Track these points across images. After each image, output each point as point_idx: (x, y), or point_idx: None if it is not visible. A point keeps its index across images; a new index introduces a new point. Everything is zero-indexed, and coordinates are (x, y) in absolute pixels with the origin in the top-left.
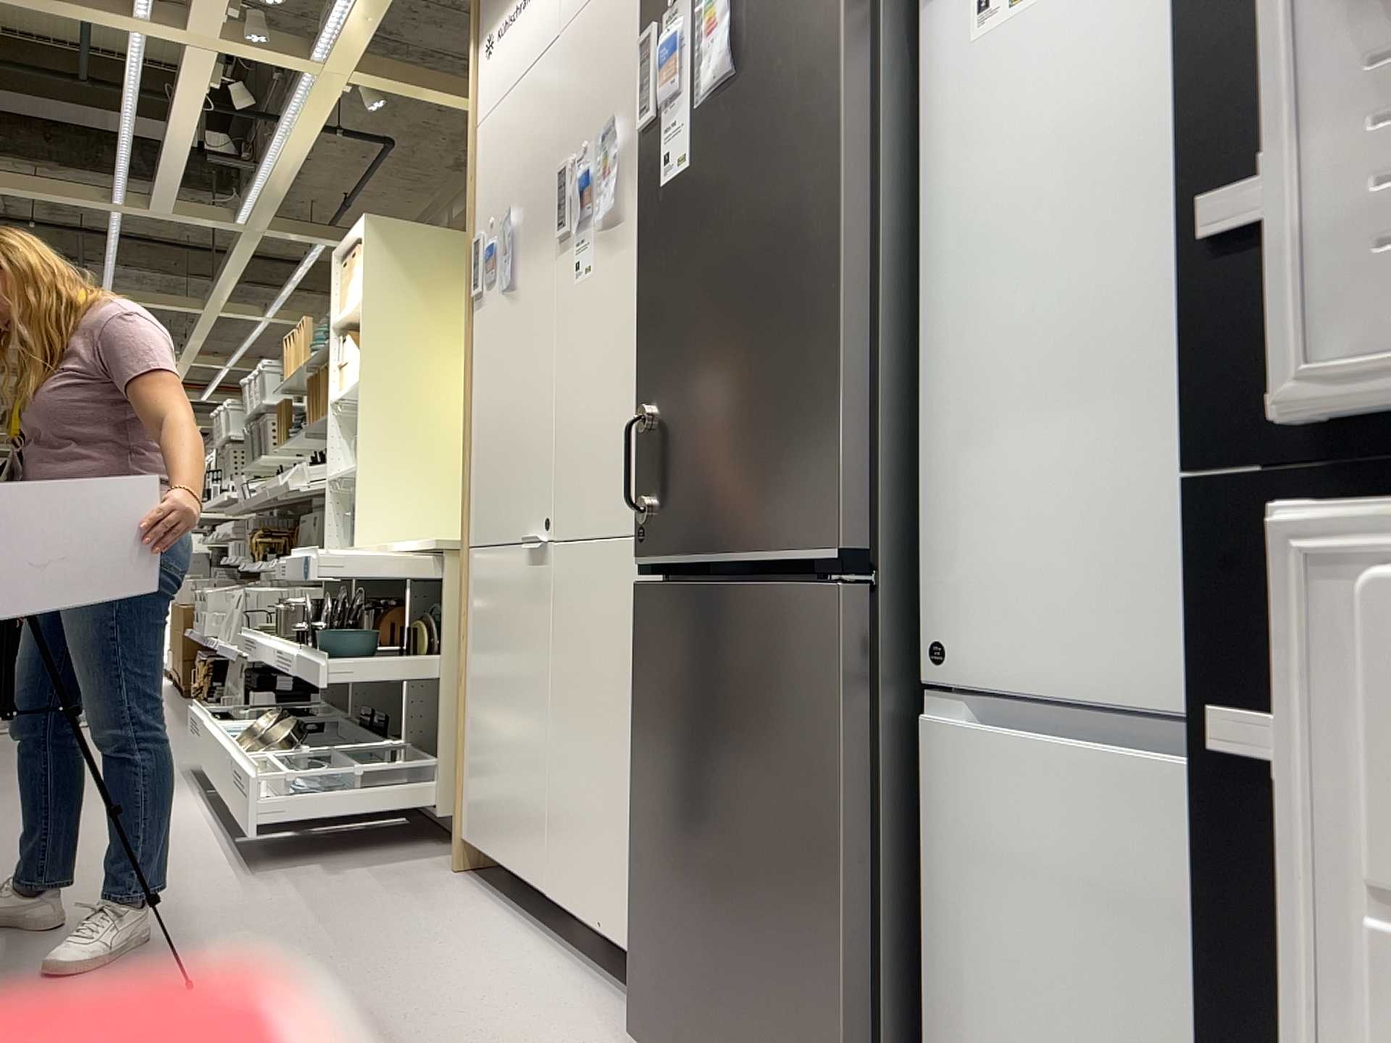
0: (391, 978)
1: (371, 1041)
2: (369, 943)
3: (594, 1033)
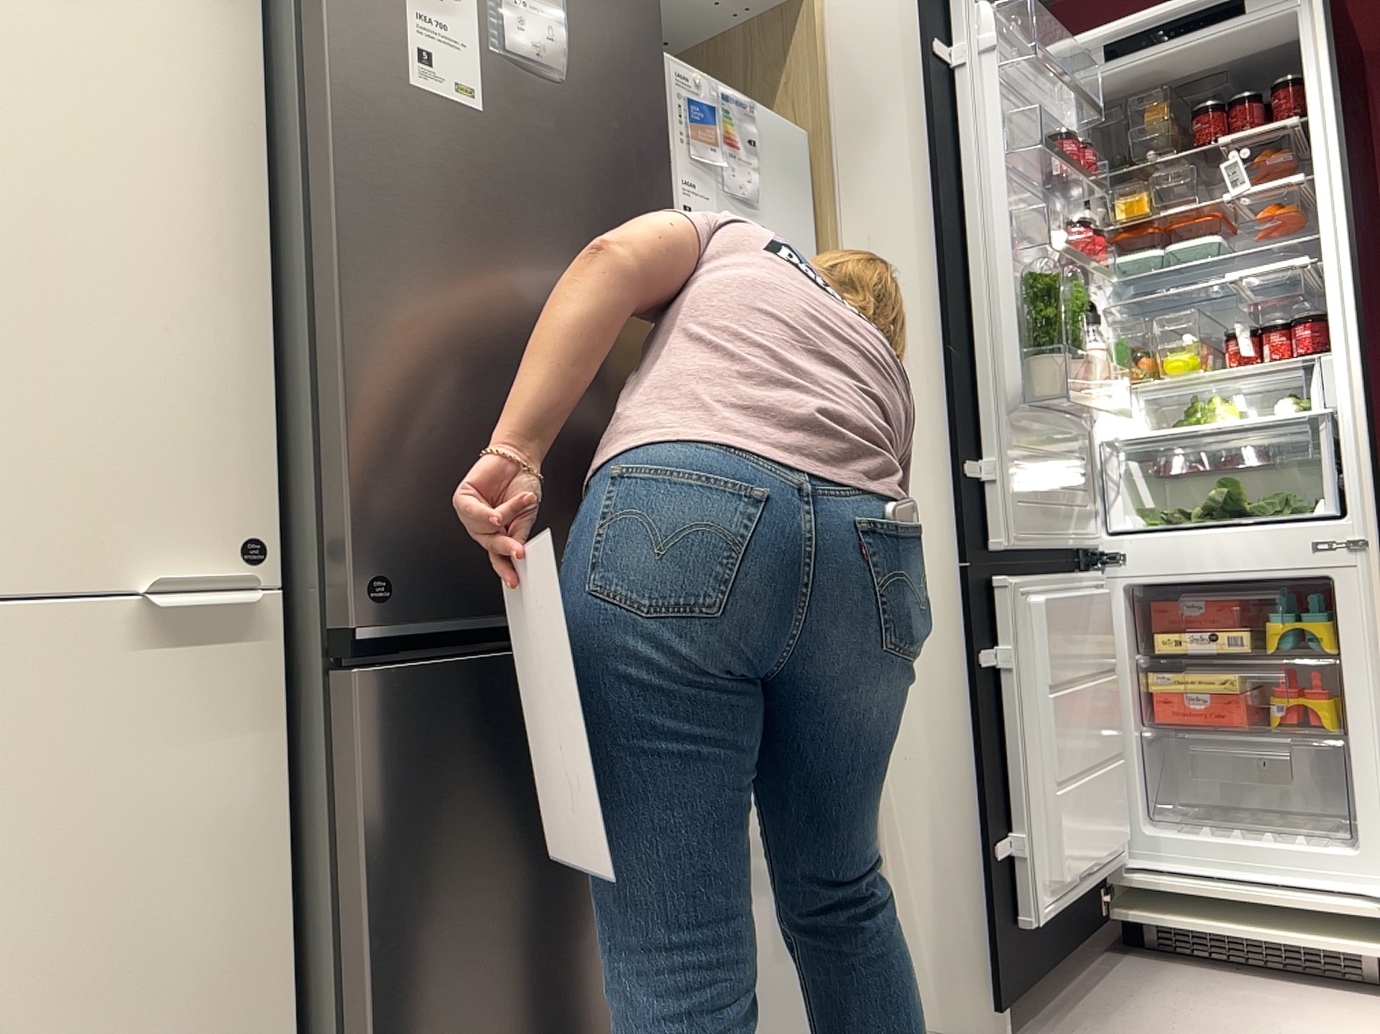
0: None
1: None
2: None
3: None
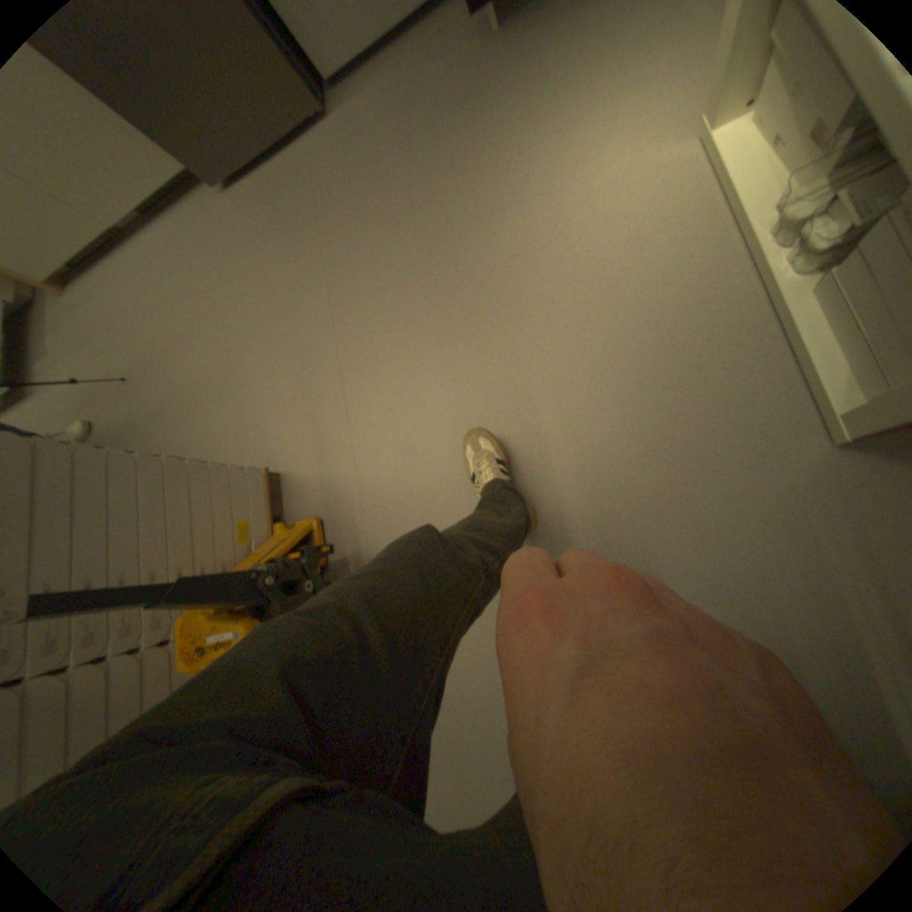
0: (140, 299)
1: (178, 294)
2: (112, 316)
3: (199, 208)
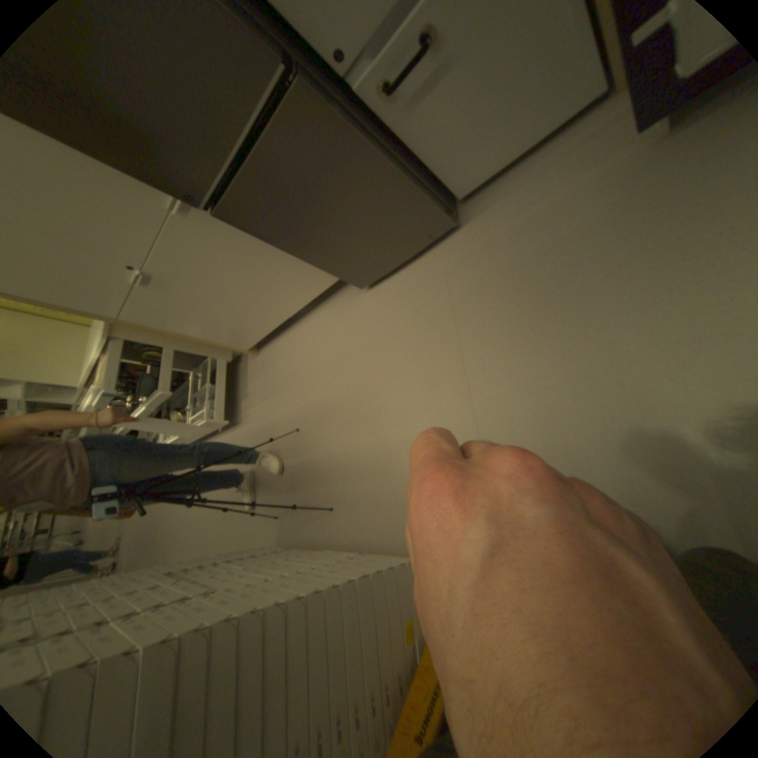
0: (309, 368)
1: (336, 370)
2: (290, 377)
3: (351, 302)
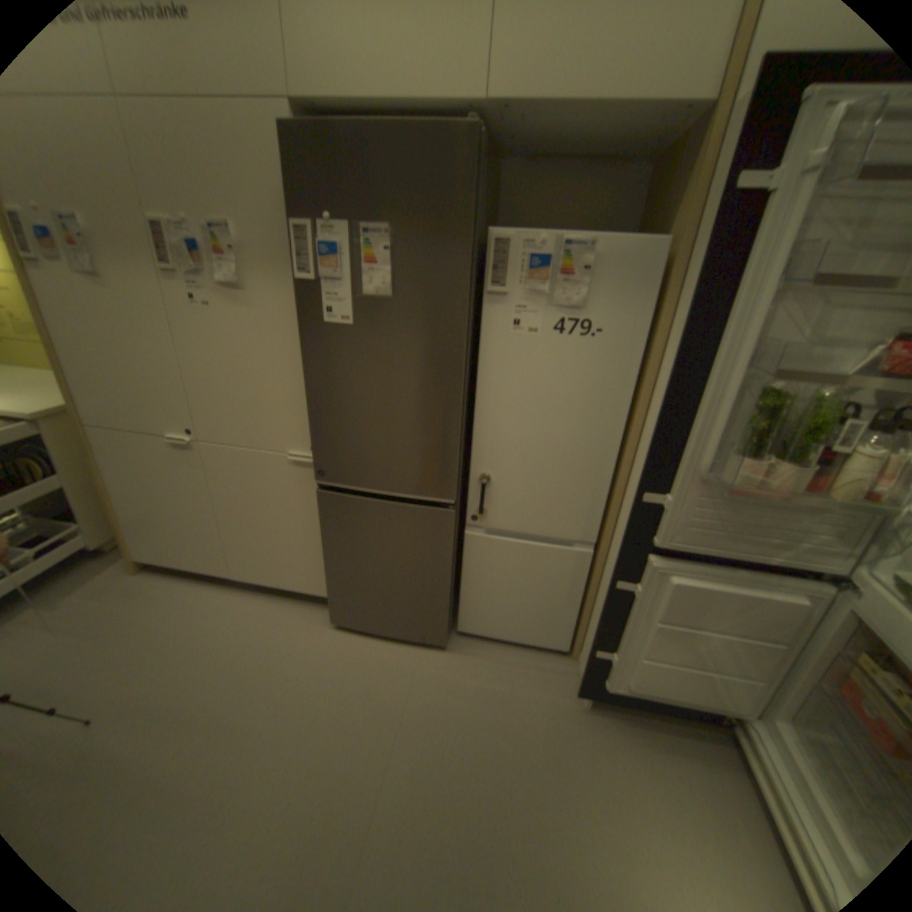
0: (189, 649)
1: (226, 681)
2: (149, 638)
3: (305, 624)
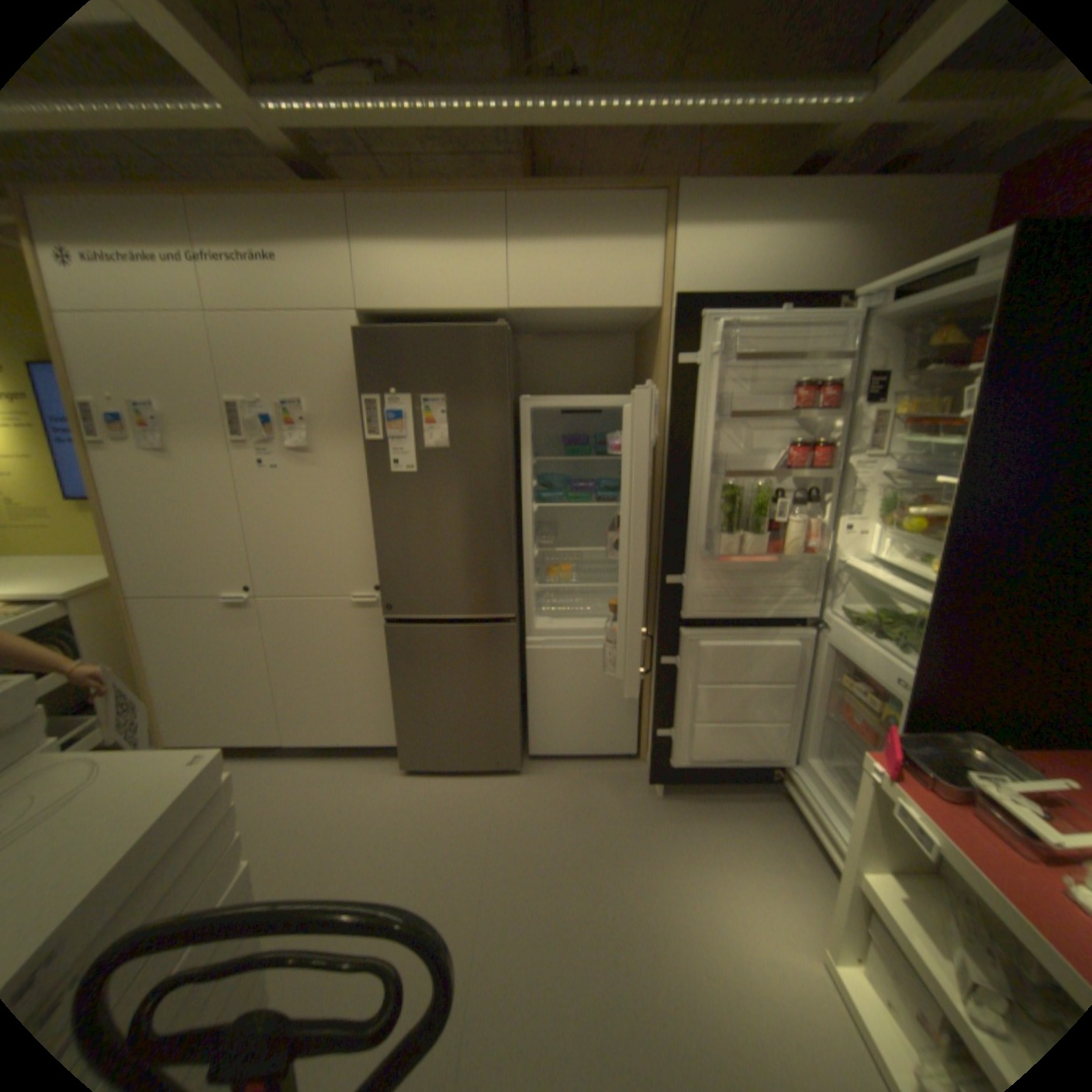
0: (252, 819)
1: (301, 839)
2: None
3: (372, 777)
